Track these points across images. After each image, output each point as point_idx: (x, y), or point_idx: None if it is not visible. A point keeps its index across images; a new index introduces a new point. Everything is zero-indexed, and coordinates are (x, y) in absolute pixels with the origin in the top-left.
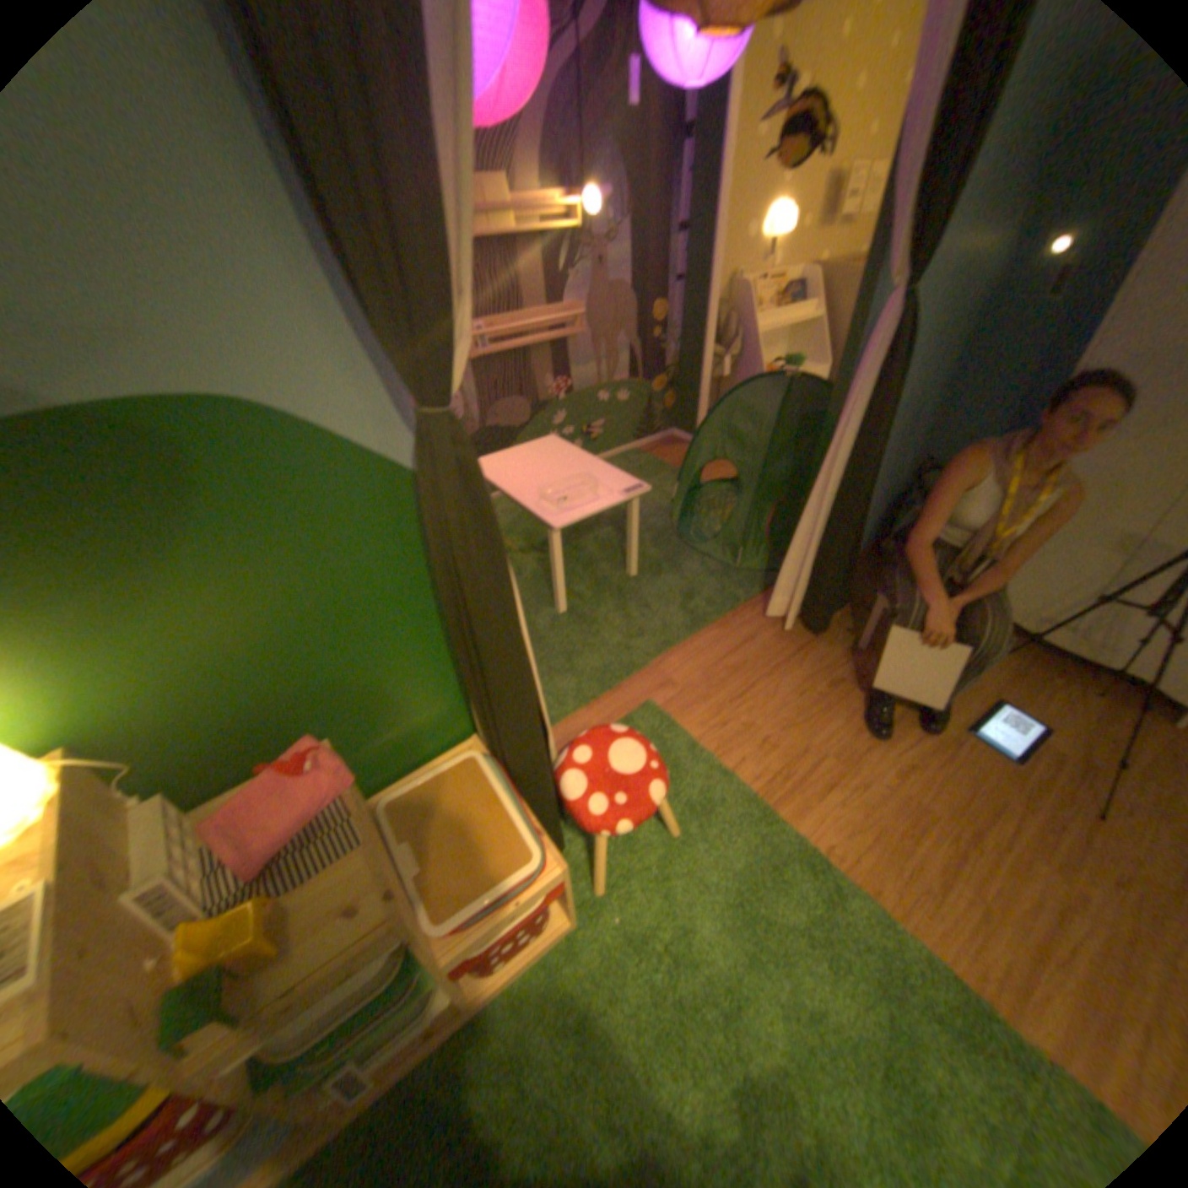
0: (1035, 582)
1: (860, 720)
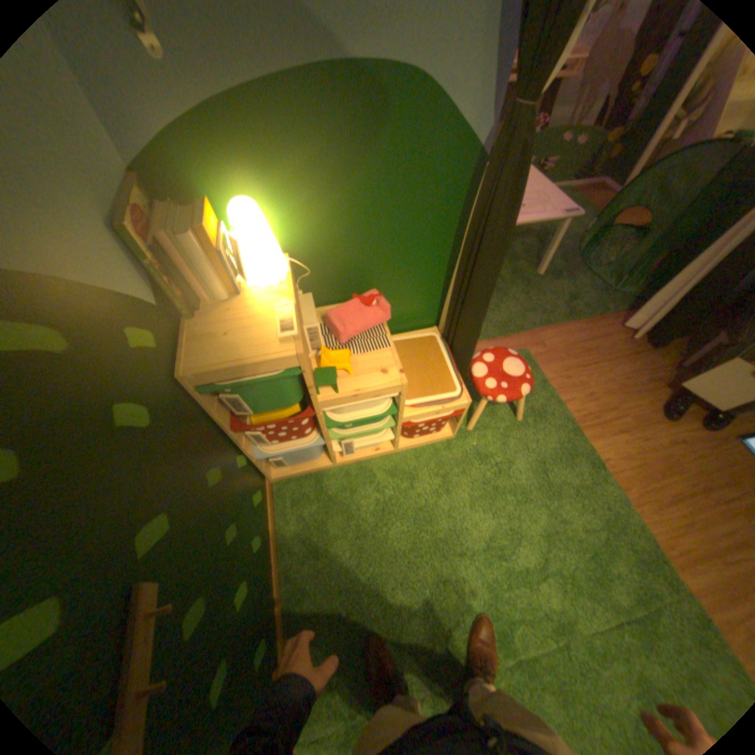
0: None
1: (661, 406)
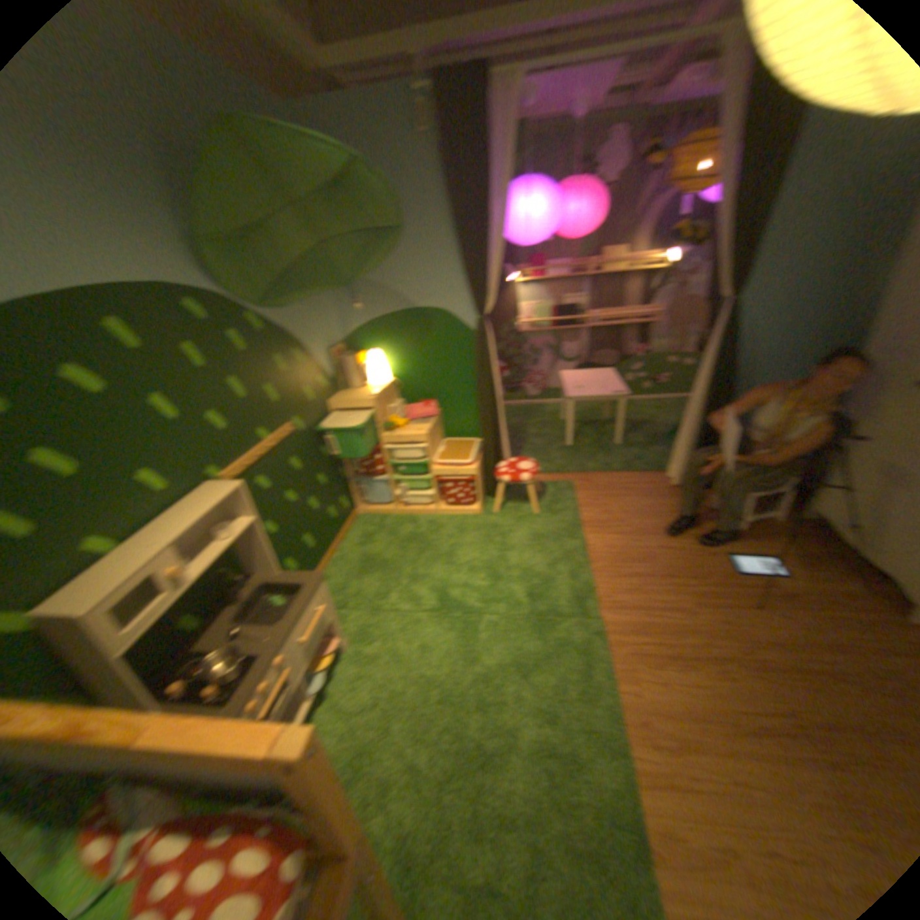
0: (844, 496)
1: (668, 527)
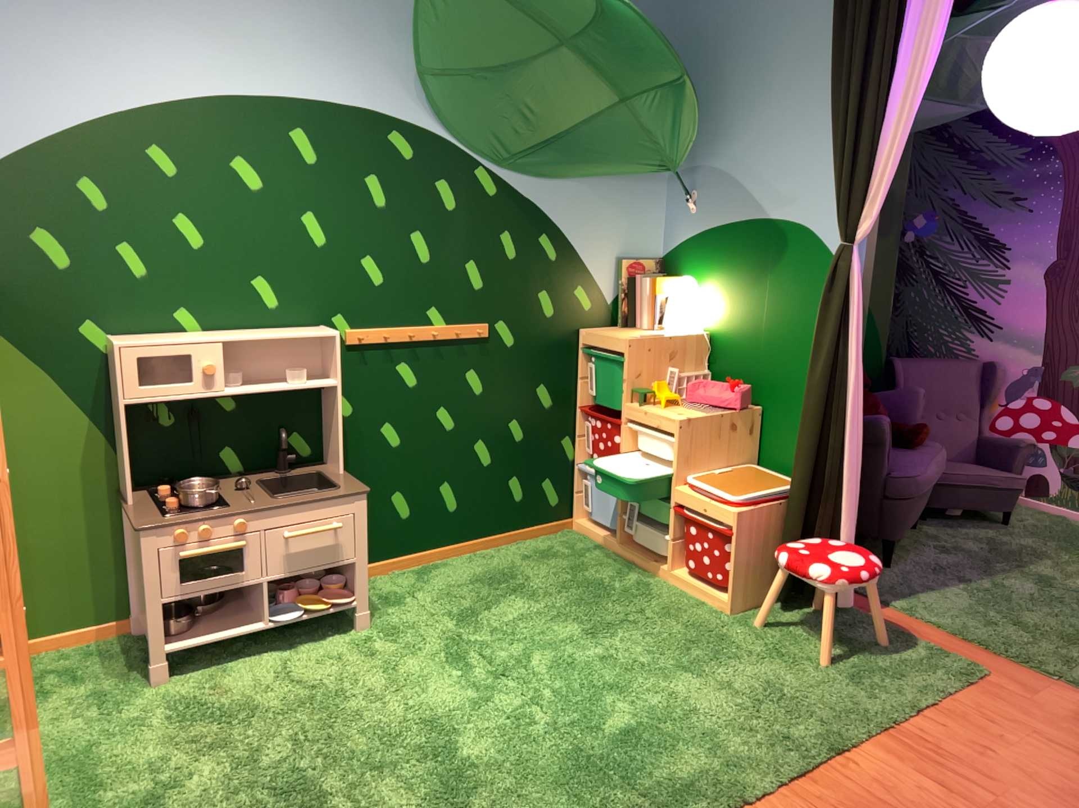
0: None
1: None
